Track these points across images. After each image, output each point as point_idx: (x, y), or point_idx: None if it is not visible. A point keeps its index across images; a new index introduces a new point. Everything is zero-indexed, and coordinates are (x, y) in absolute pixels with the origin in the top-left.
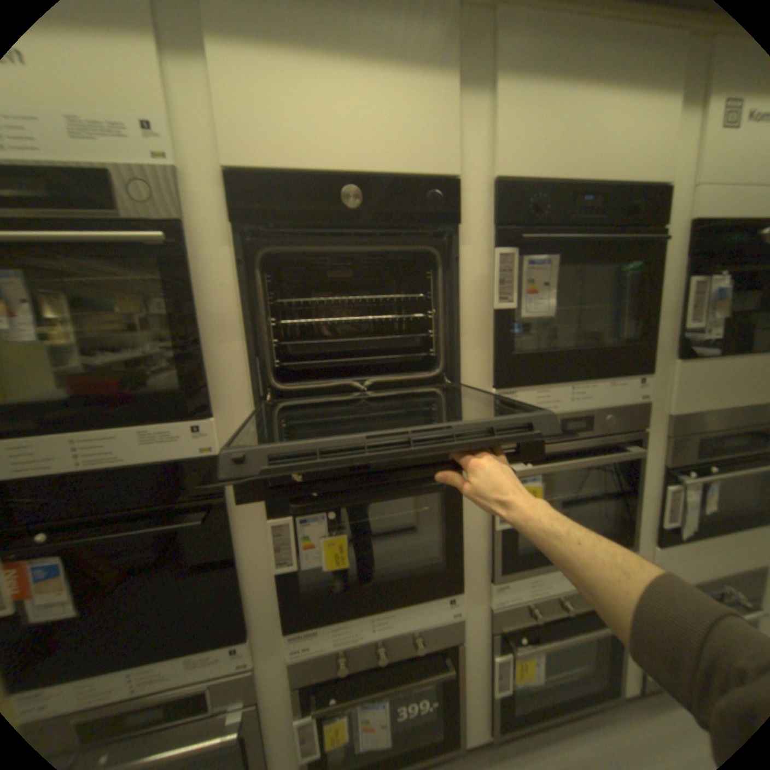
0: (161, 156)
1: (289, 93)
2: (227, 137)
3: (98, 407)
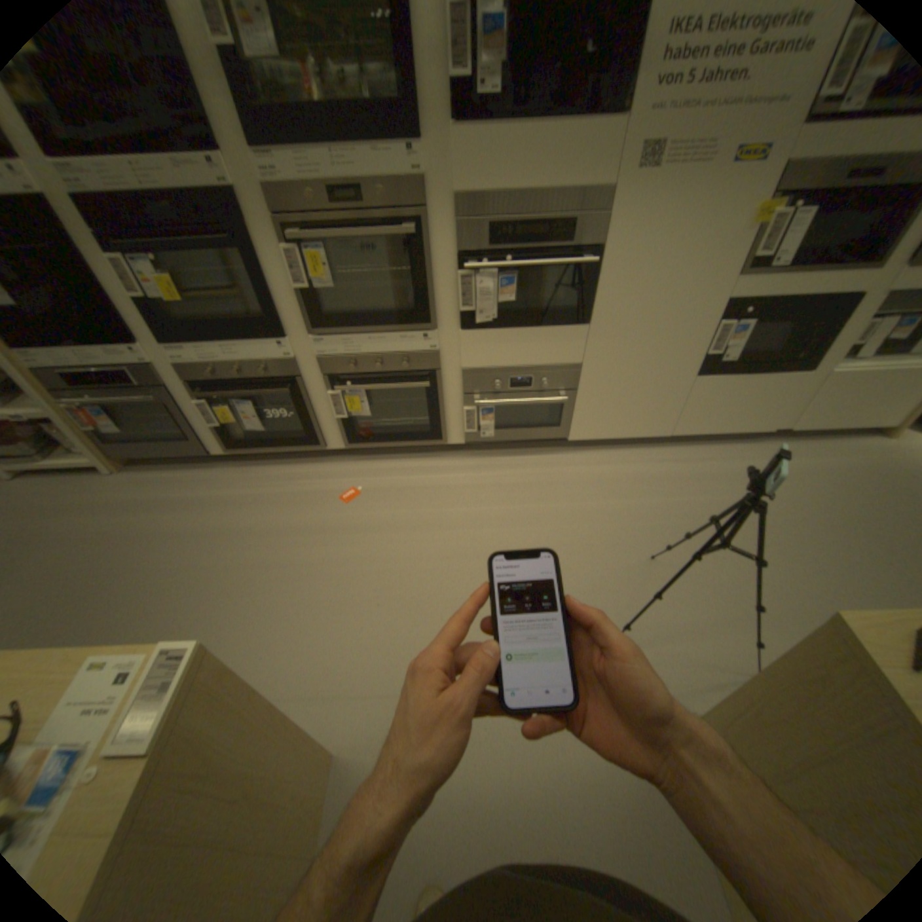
0: None
1: None
2: None
3: None
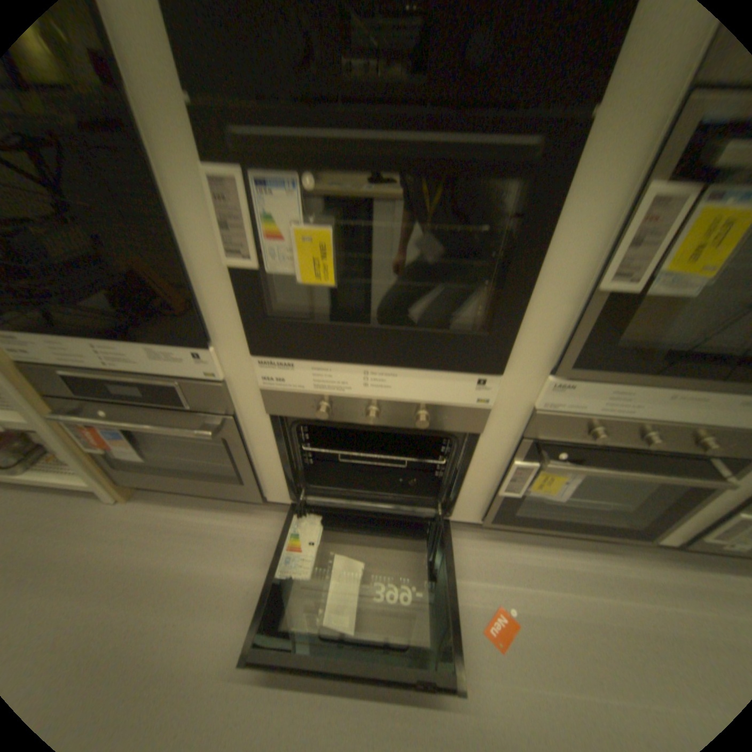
0: None
1: None
2: None
3: None
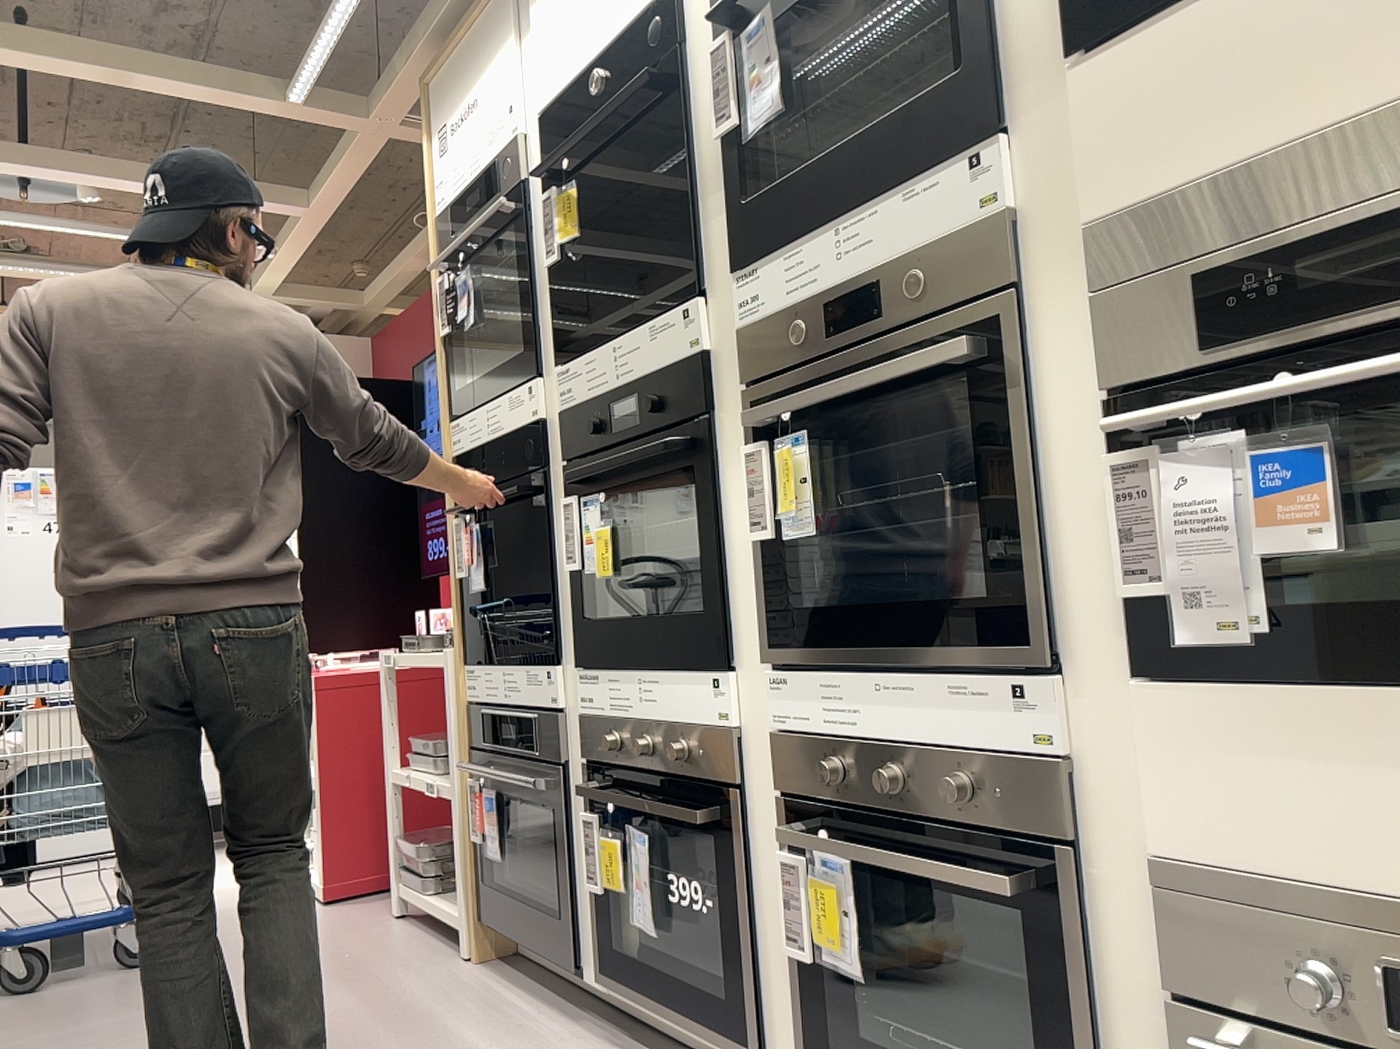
0: (513, 134)
1: (561, 17)
2: (536, 89)
3: (494, 377)
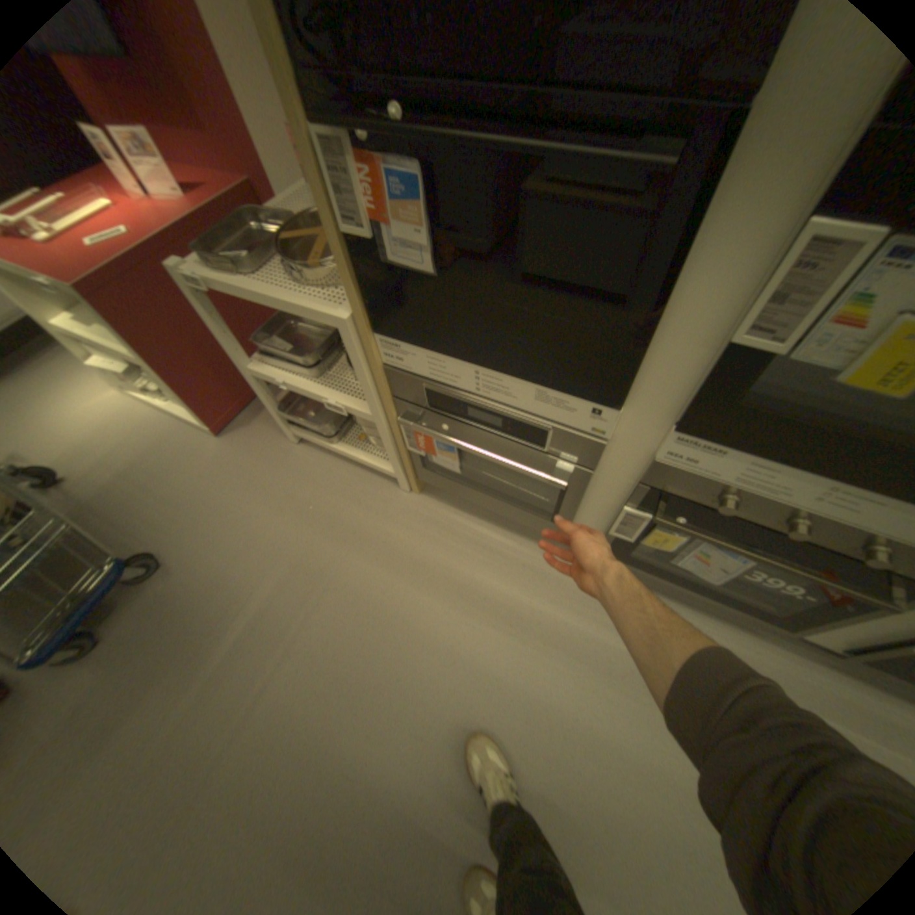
0: None
1: None
2: None
3: None
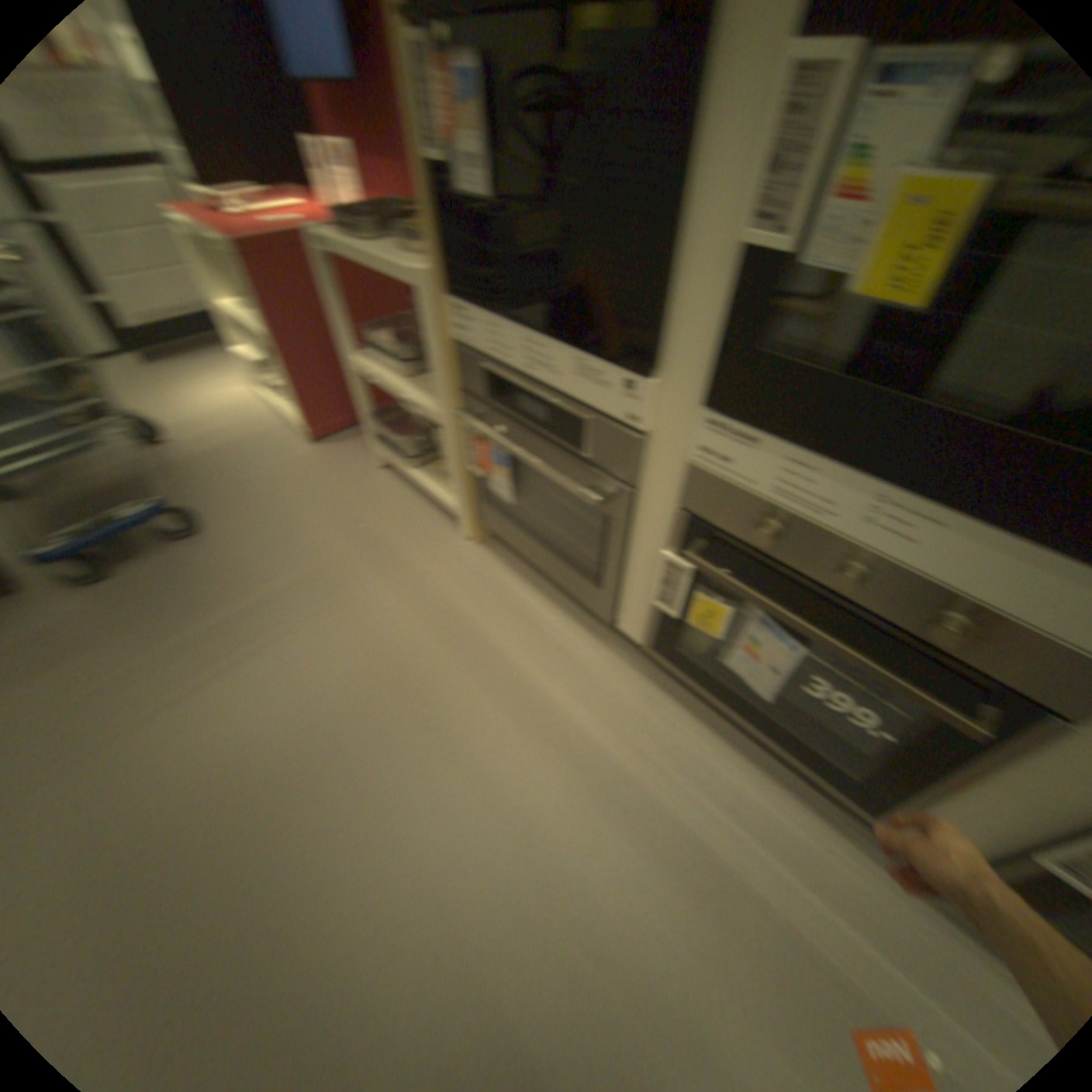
0: None
1: None
2: None
3: None
